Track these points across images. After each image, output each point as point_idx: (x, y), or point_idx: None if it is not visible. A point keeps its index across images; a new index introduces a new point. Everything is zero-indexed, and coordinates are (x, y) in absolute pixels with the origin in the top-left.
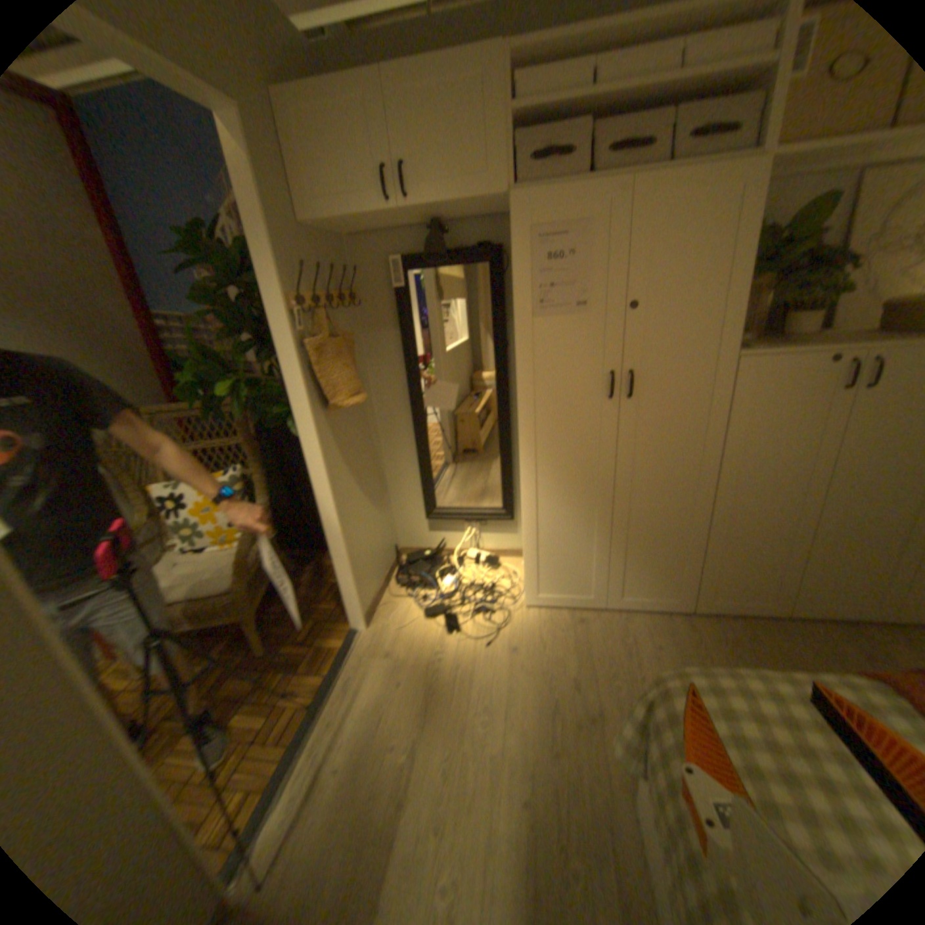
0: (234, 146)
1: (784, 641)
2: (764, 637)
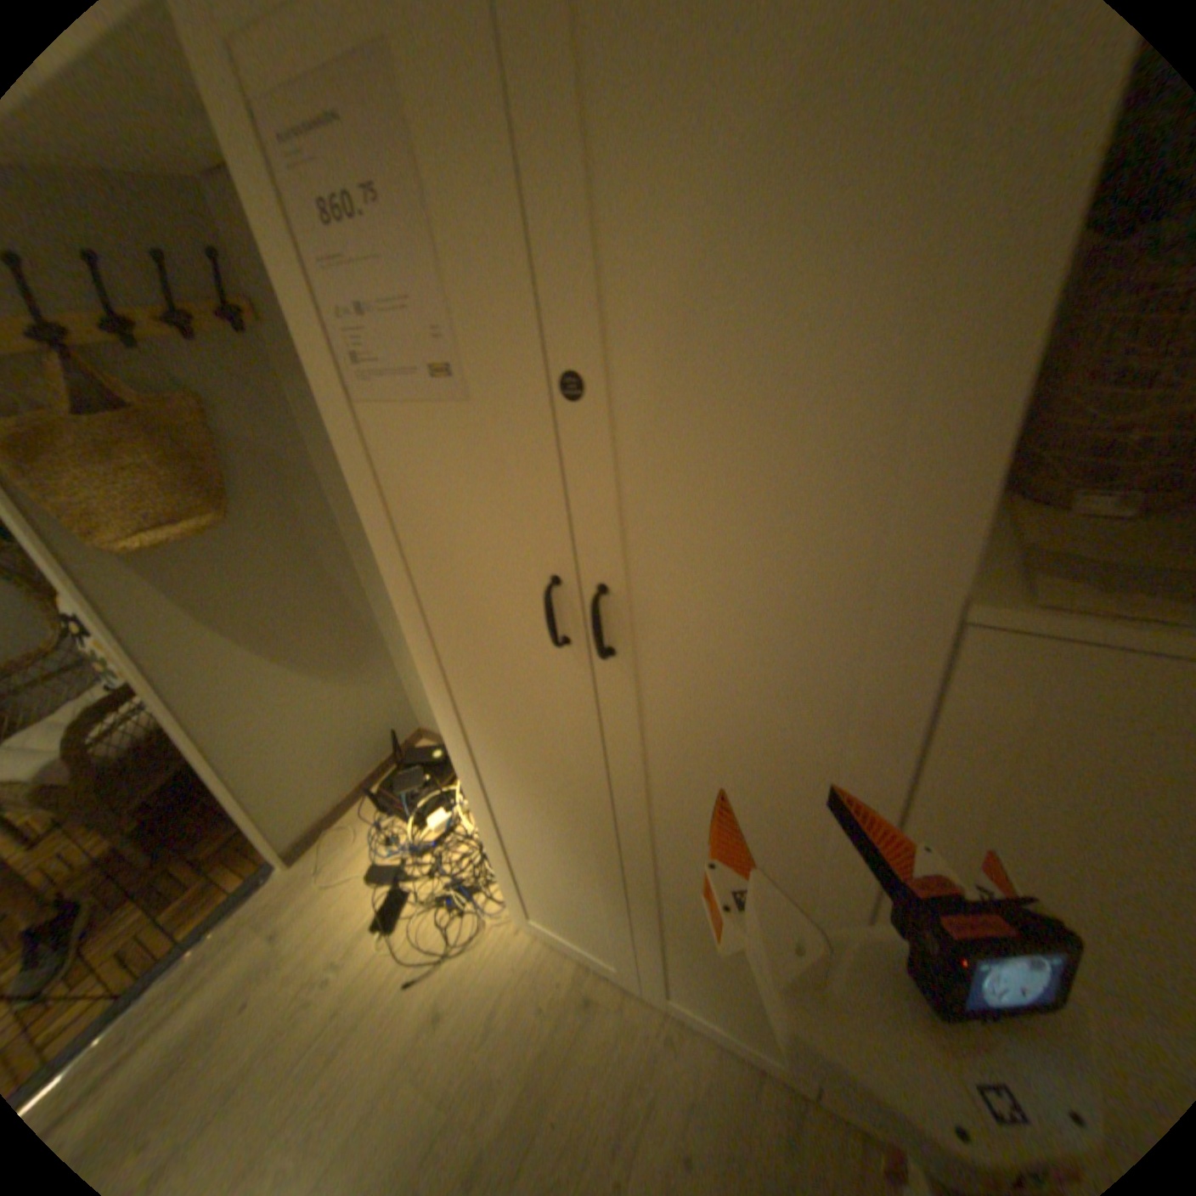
0: None
1: None
2: None
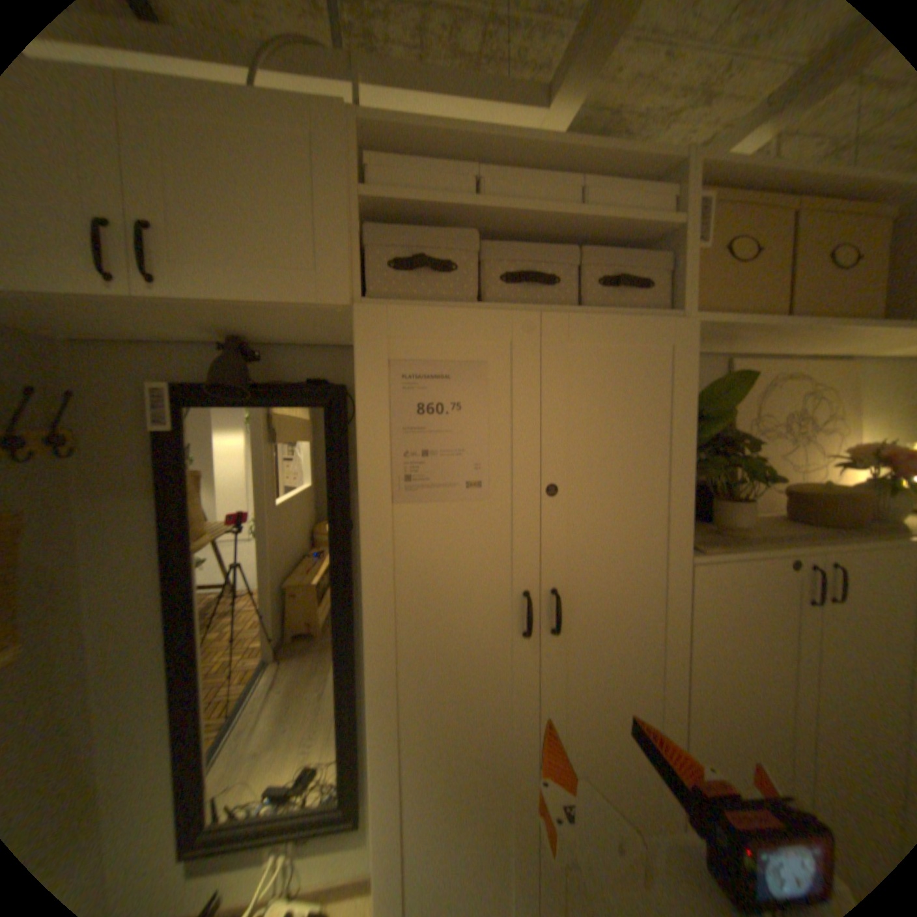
0: None
1: None
2: None
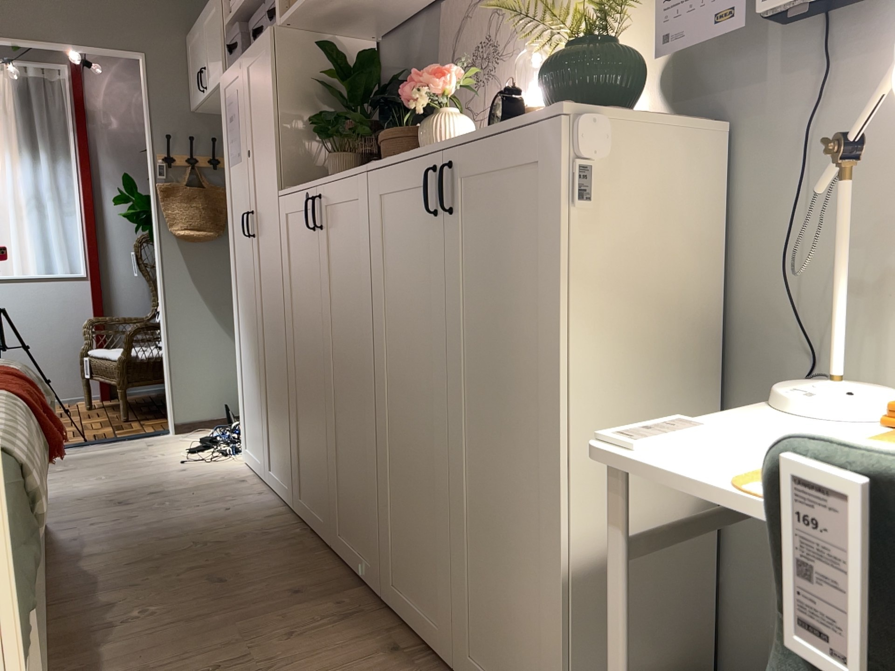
0: (141, 73)
1: (290, 554)
2: (288, 546)
